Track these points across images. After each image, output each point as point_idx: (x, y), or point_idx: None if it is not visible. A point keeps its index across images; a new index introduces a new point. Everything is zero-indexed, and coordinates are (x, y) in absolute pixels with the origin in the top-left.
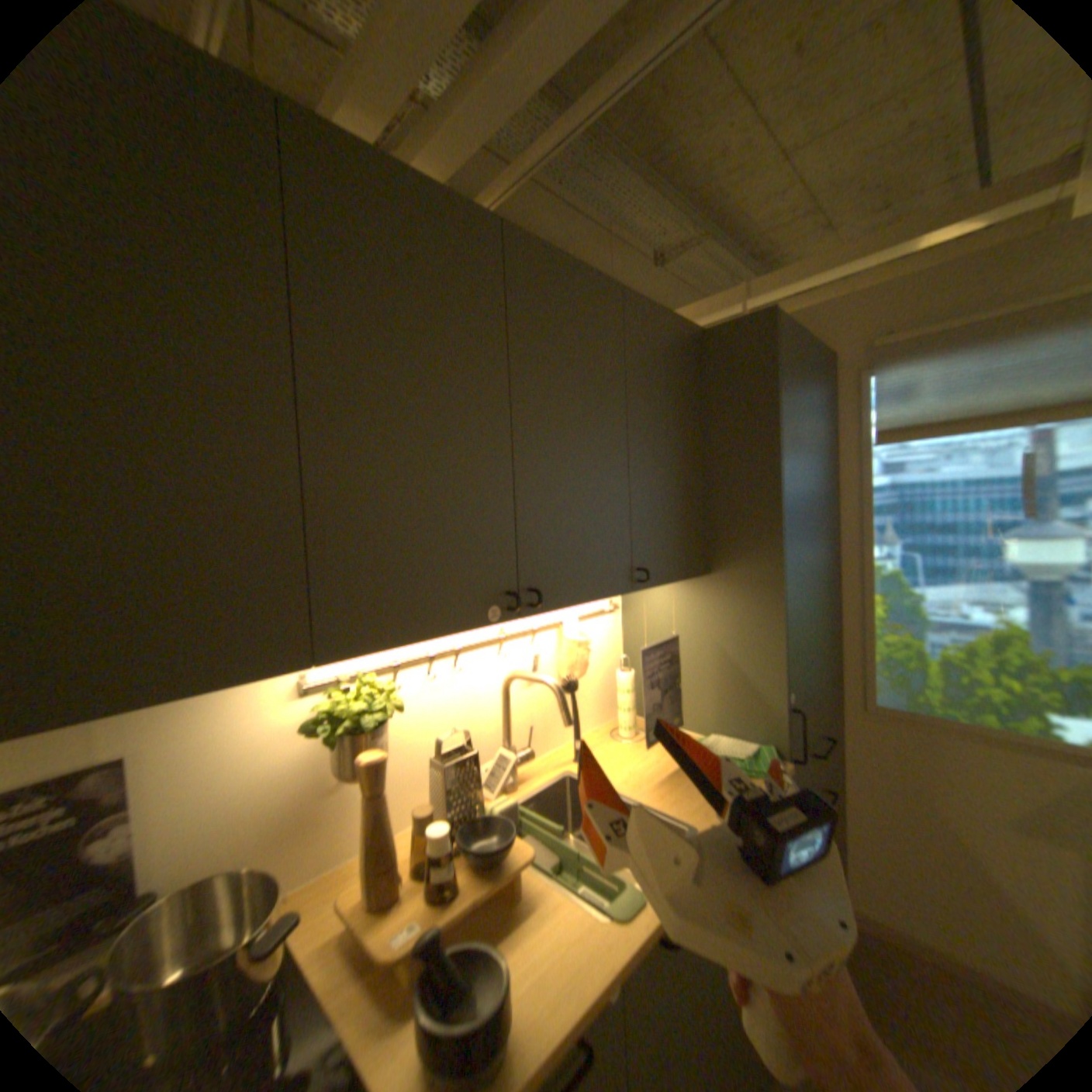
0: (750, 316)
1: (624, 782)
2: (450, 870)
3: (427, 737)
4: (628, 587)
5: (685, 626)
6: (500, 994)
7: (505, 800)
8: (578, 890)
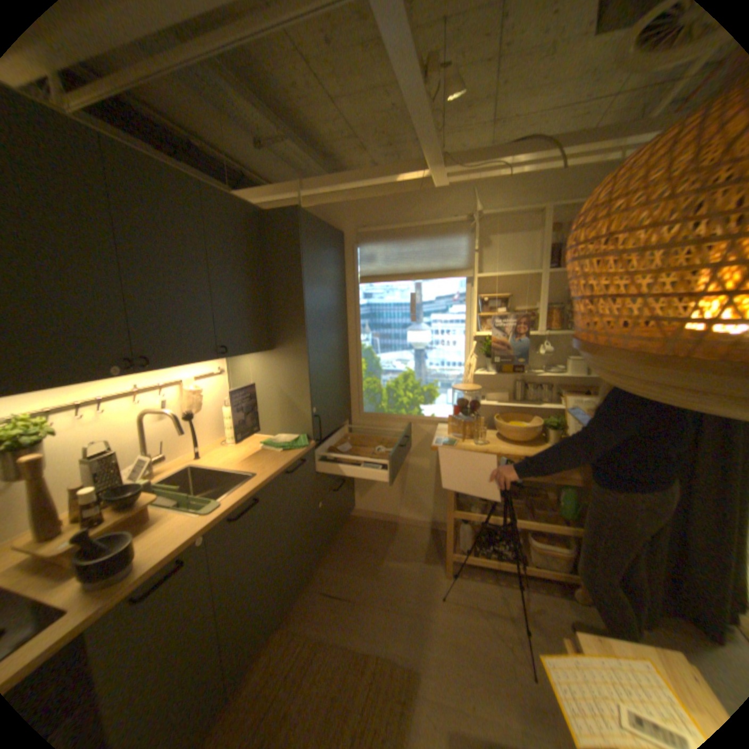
0: (285, 209)
1: (223, 464)
2: (97, 510)
3: (78, 453)
4: (218, 358)
5: (262, 380)
6: (127, 547)
7: (142, 482)
8: (183, 510)
